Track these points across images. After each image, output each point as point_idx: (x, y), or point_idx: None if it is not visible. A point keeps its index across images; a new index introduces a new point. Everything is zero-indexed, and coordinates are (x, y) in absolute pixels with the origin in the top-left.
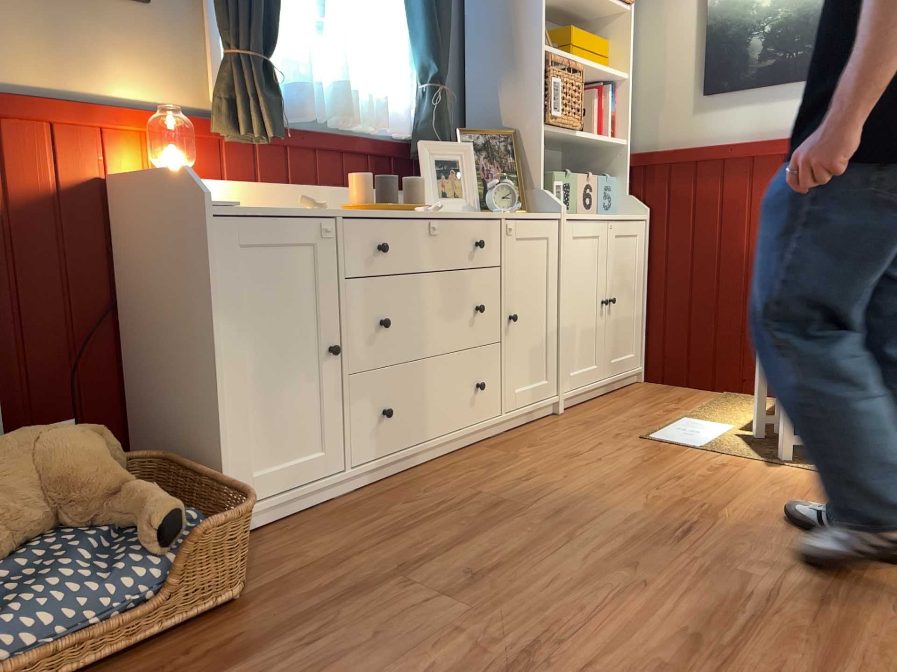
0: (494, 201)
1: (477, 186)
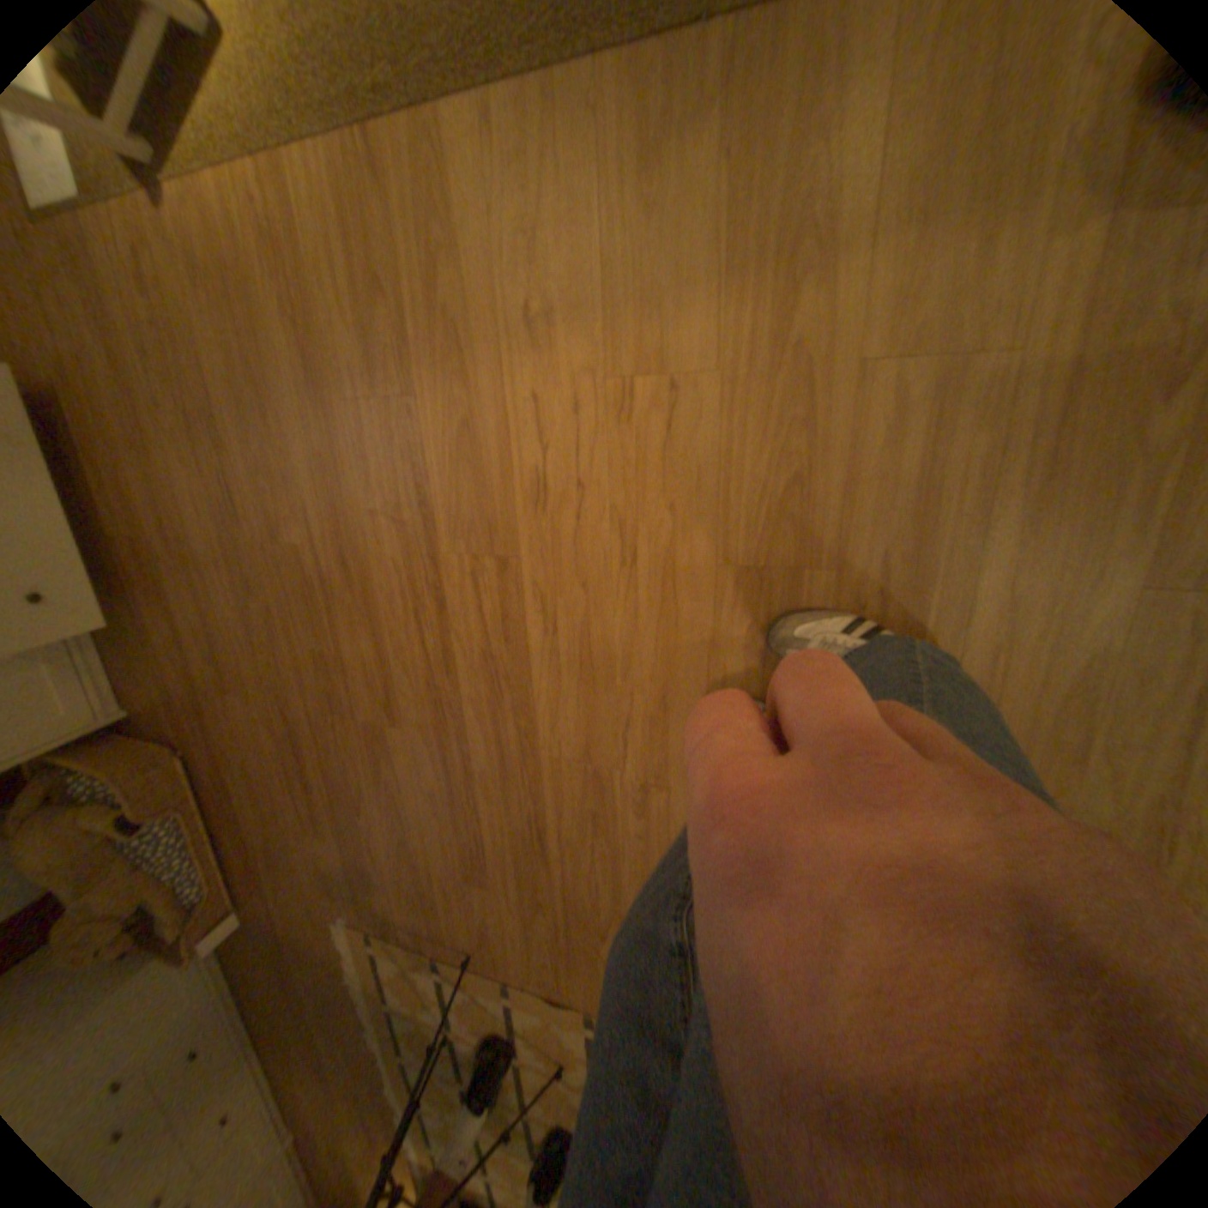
0: None
1: None
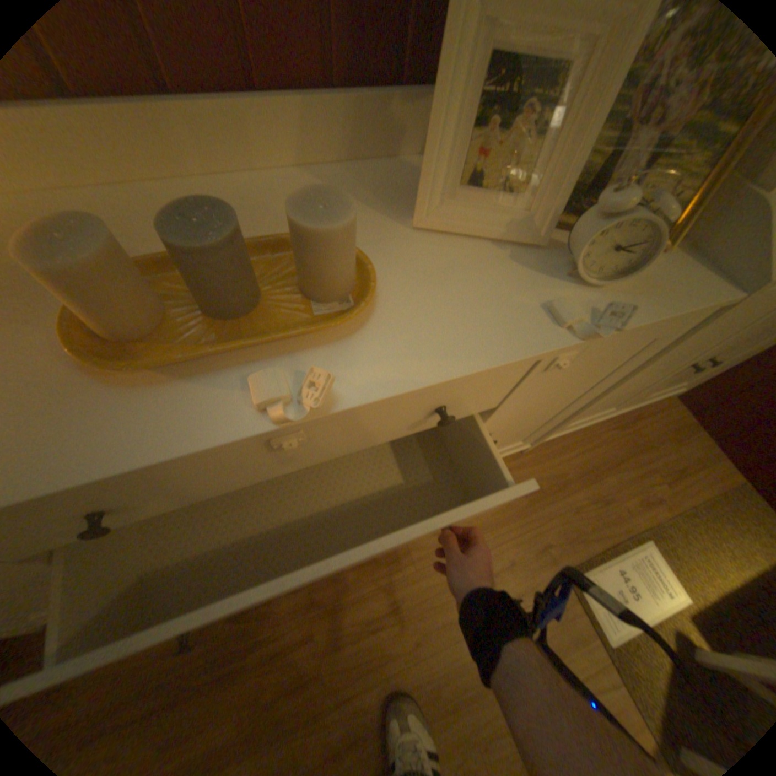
0: (590, 253)
1: (583, 174)
